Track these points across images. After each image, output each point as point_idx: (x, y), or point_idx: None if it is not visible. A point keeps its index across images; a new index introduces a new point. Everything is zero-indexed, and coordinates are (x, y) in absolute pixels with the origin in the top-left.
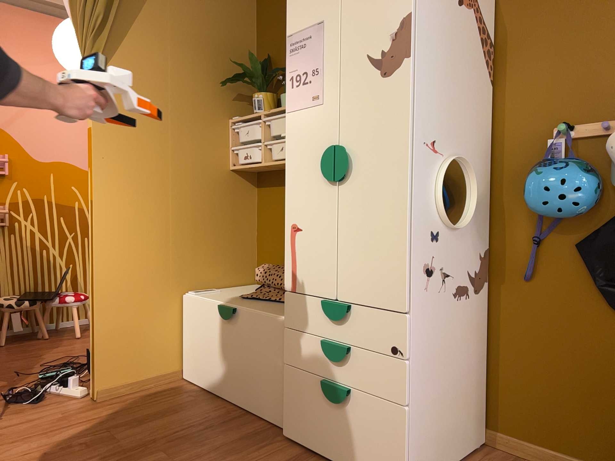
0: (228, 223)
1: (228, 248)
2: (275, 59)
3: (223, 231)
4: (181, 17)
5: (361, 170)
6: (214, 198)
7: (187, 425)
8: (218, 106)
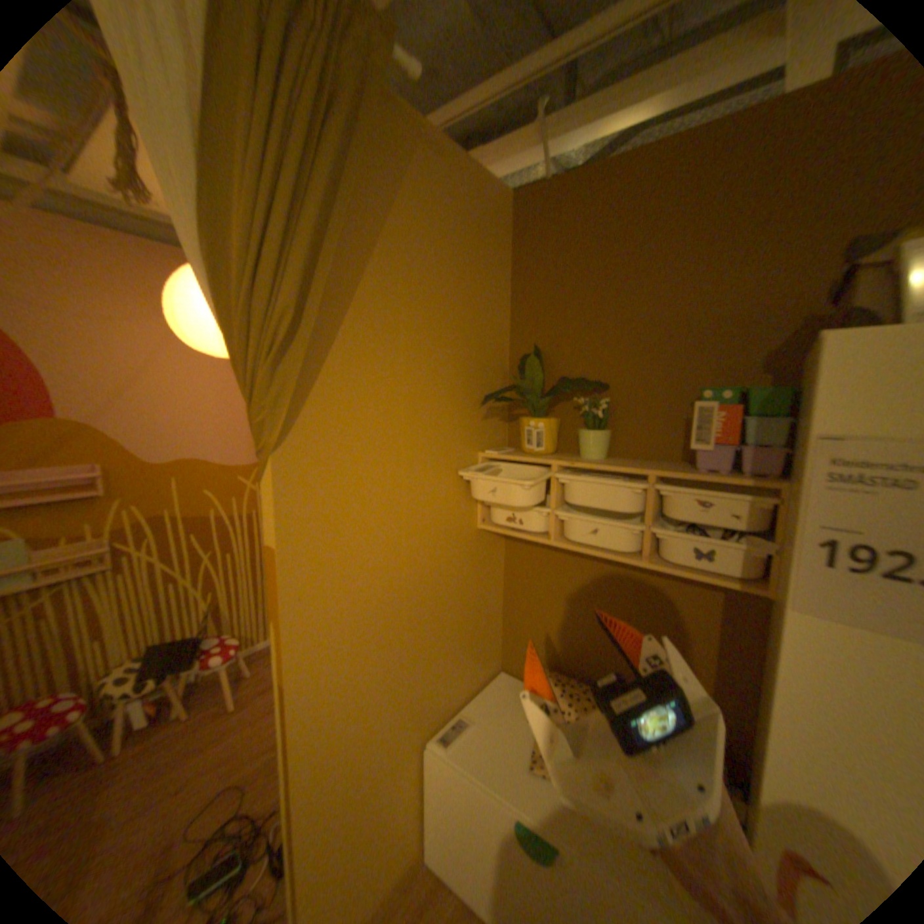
0: (475, 606)
1: (475, 640)
2: (550, 354)
3: (470, 621)
4: (417, 289)
5: None
6: (460, 579)
7: None
8: (466, 434)
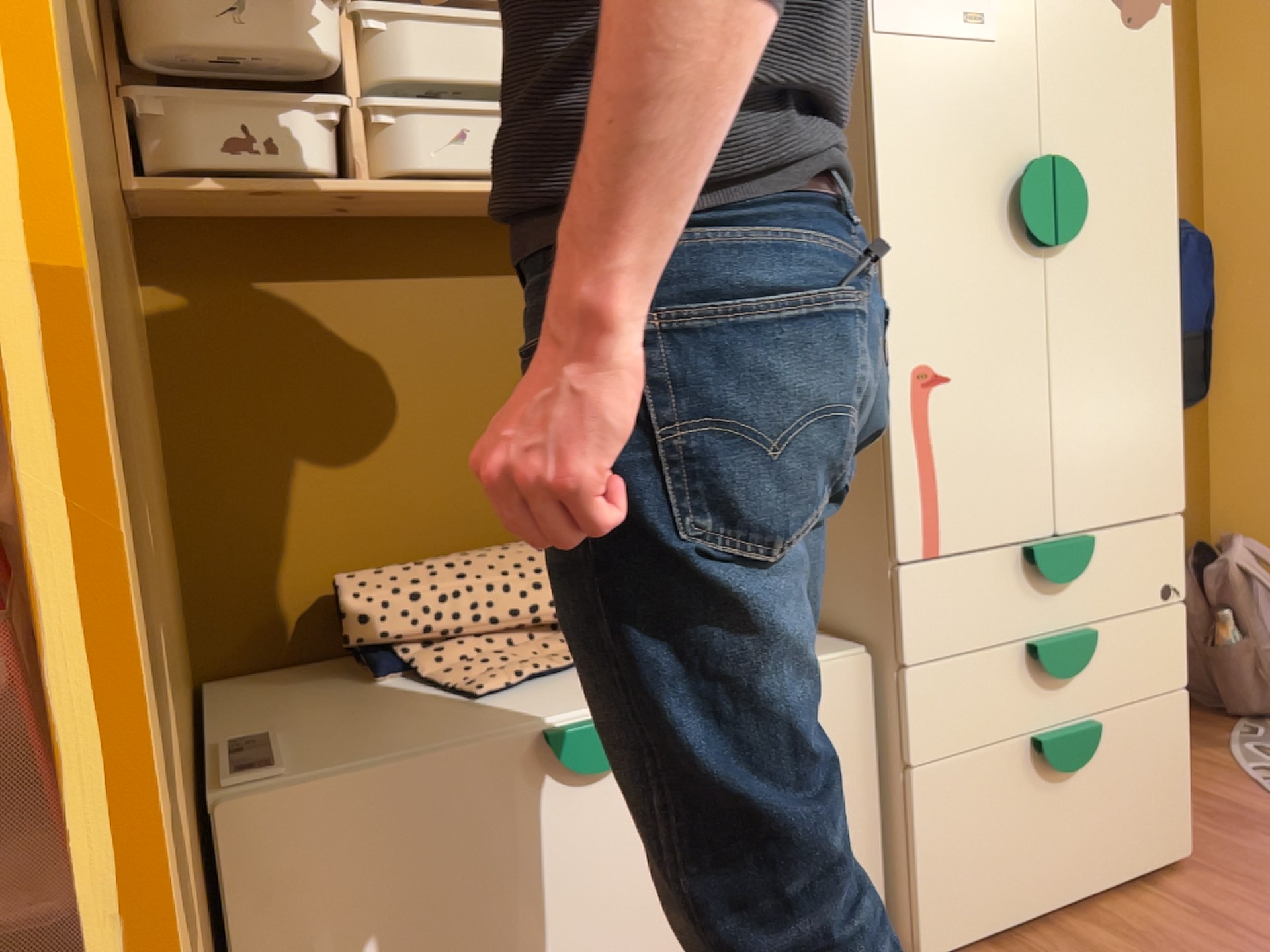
0: None
1: None
2: None
3: None
4: None
5: (1094, 226)
6: None
7: None
8: None
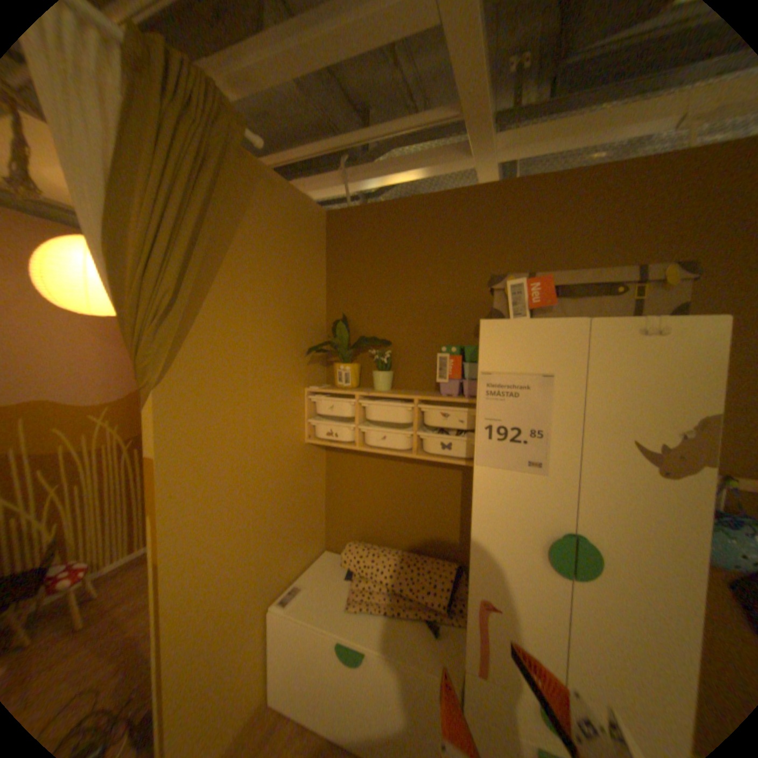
0: (304, 501)
1: (304, 527)
2: (353, 321)
3: (300, 513)
4: (259, 275)
5: (616, 576)
6: (292, 481)
7: None
8: (295, 375)
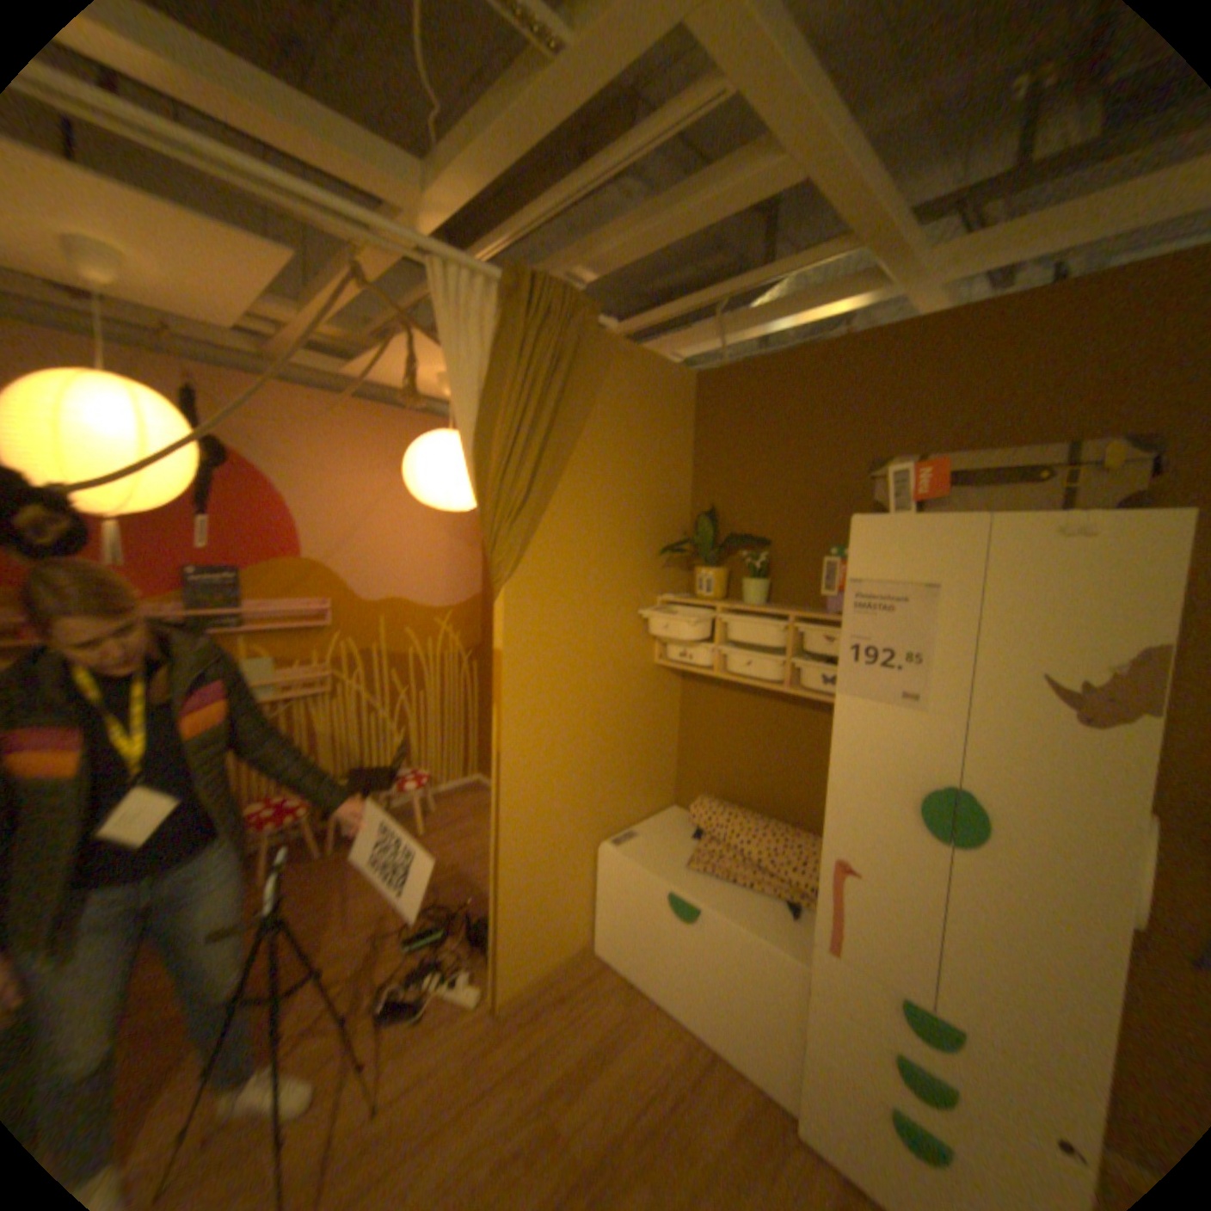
0: (650, 734)
1: (649, 766)
2: (724, 512)
3: (645, 747)
4: (610, 464)
5: (1012, 849)
6: (636, 706)
7: (648, 1091)
8: (646, 579)
